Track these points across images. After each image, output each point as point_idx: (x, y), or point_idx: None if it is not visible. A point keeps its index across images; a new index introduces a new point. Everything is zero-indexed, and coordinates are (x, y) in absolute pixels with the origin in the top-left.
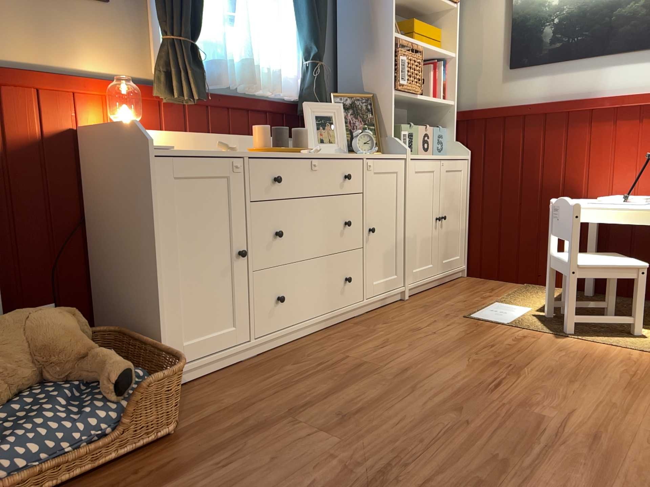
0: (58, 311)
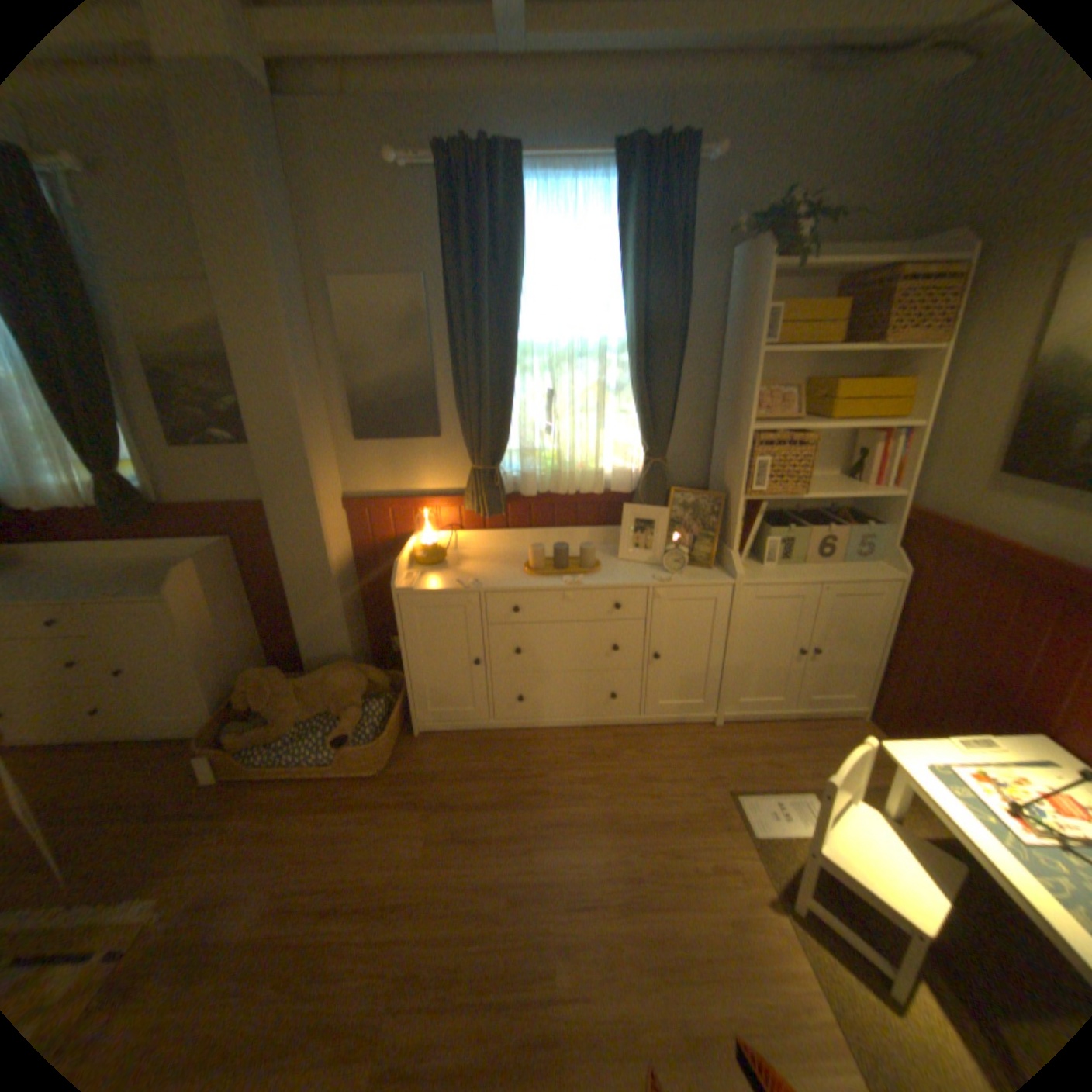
0: (354, 671)
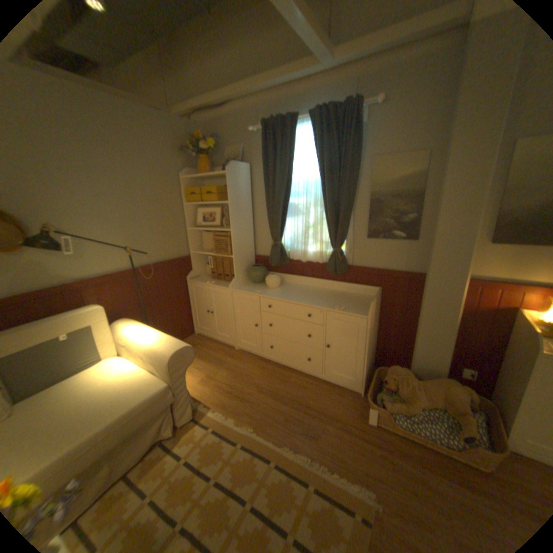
0: (465, 390)
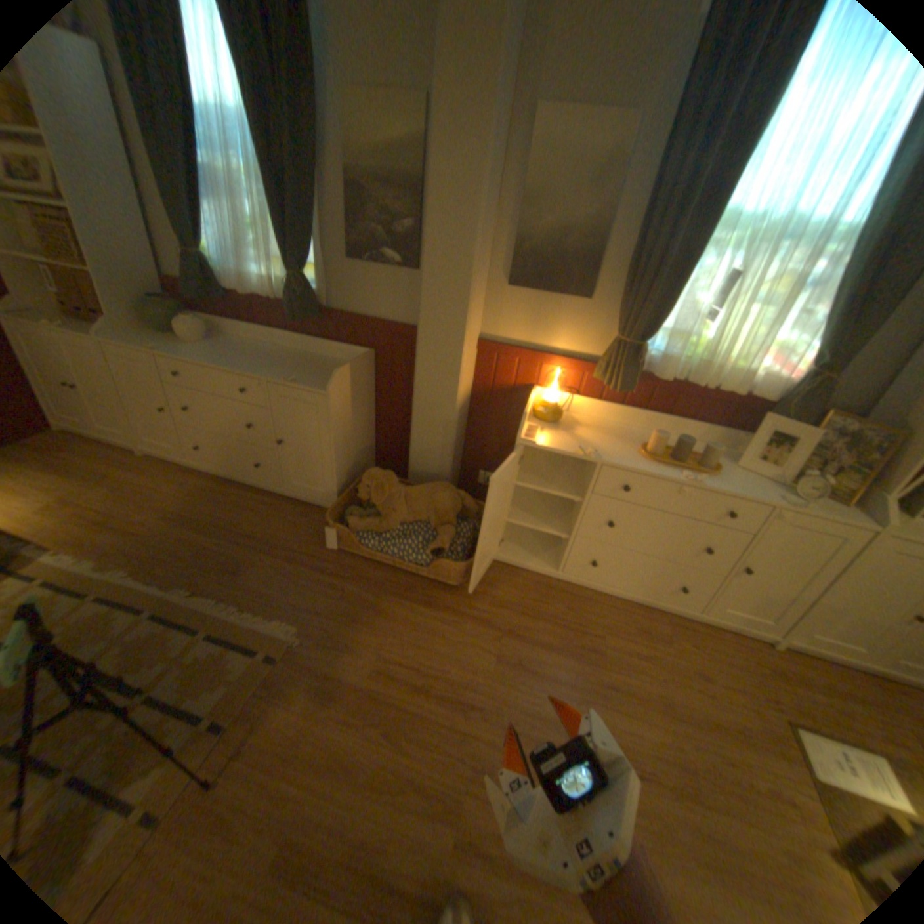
0: (455, 495)
